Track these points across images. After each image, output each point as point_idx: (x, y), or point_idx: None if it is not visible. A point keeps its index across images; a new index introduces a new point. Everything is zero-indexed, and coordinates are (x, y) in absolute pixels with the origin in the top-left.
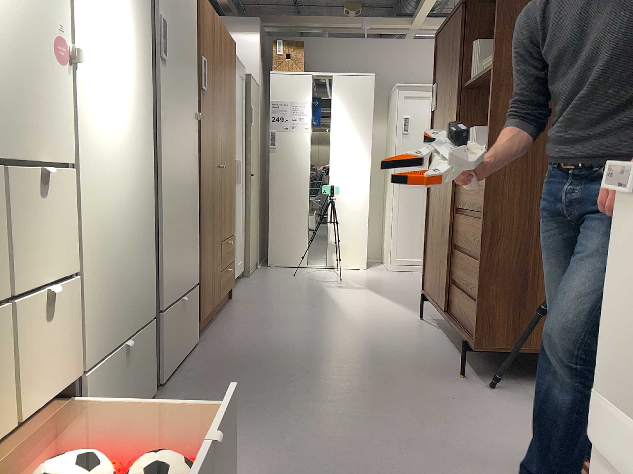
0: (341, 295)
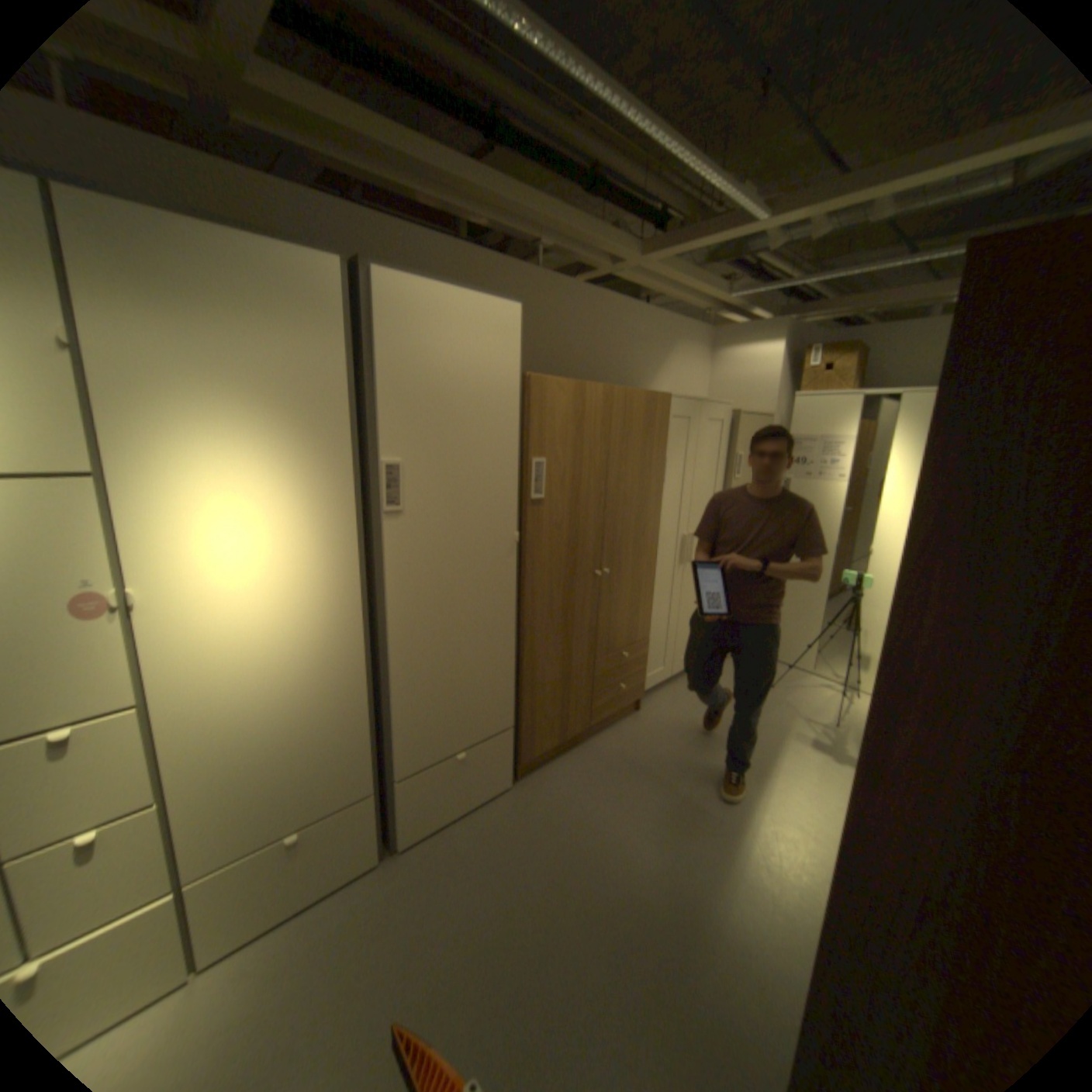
0: (799, 767)
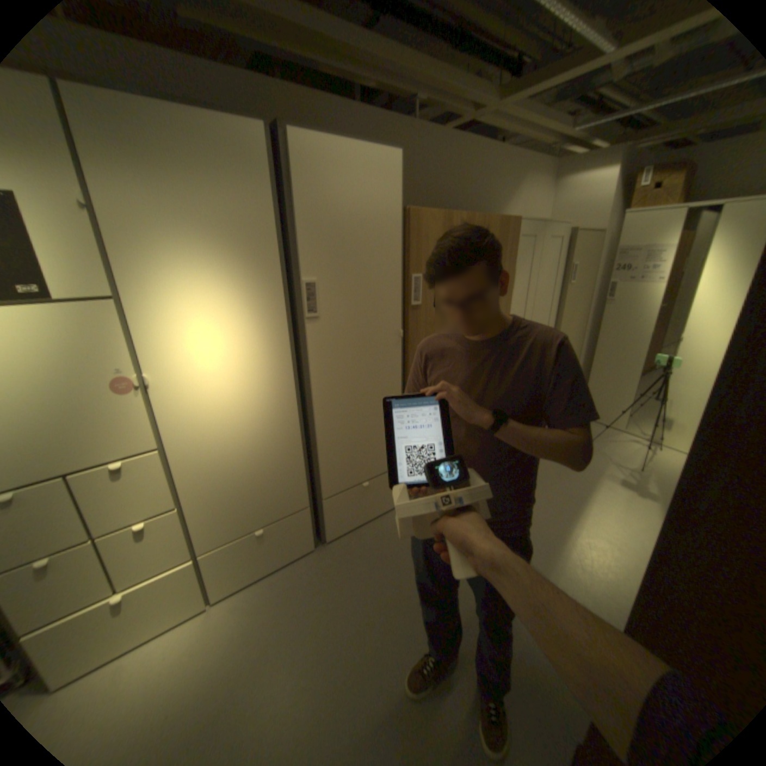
0: (610, 498)
